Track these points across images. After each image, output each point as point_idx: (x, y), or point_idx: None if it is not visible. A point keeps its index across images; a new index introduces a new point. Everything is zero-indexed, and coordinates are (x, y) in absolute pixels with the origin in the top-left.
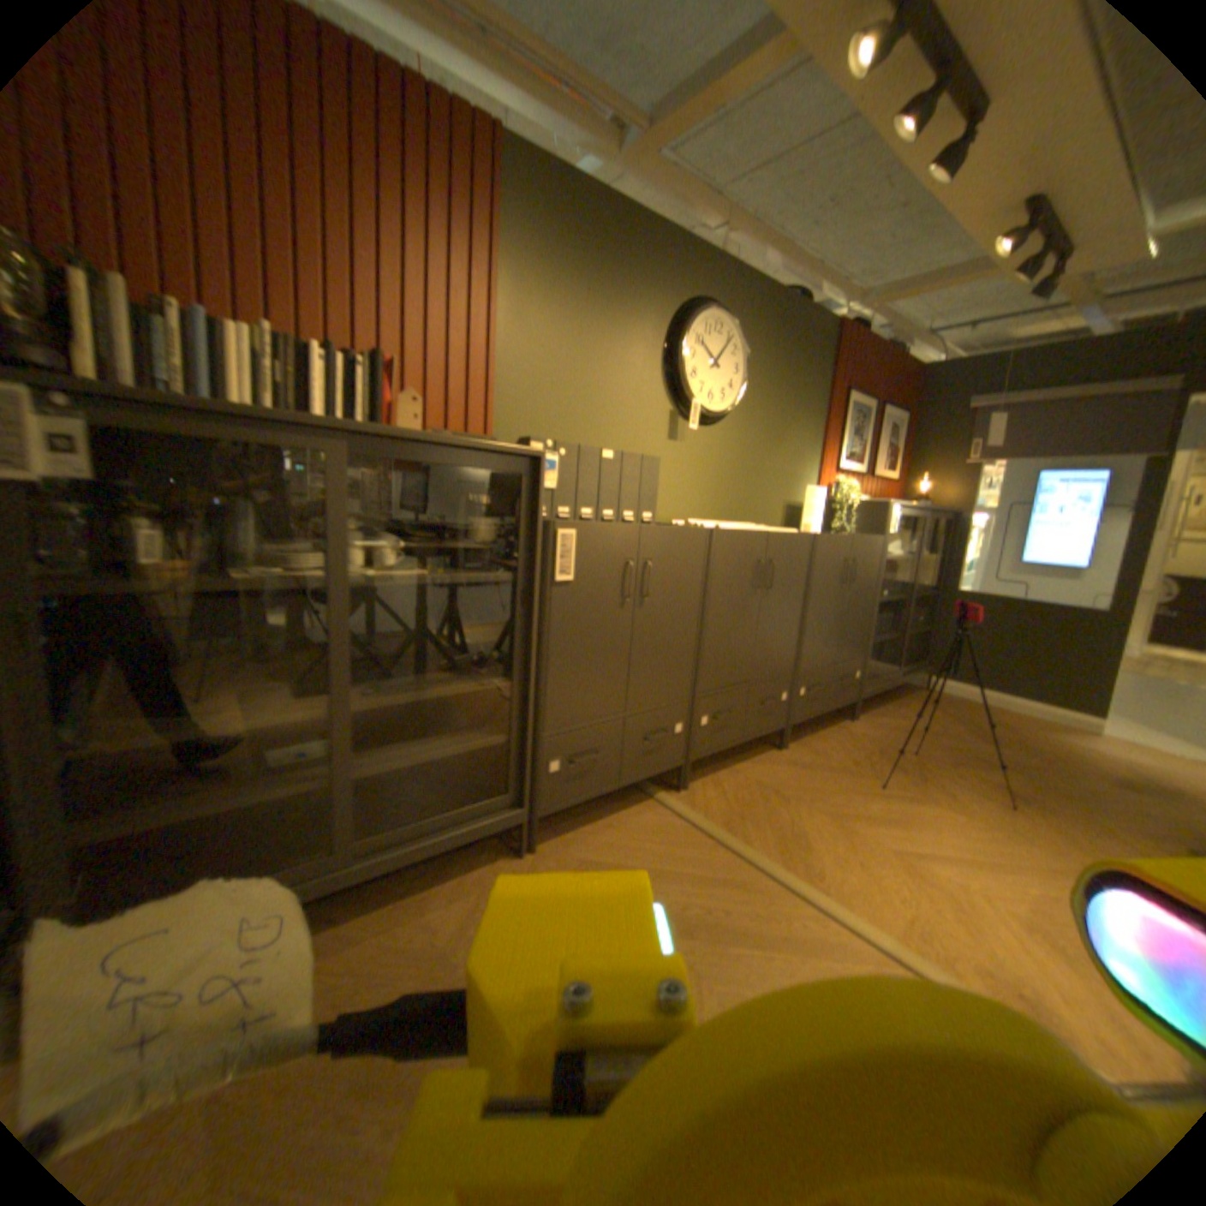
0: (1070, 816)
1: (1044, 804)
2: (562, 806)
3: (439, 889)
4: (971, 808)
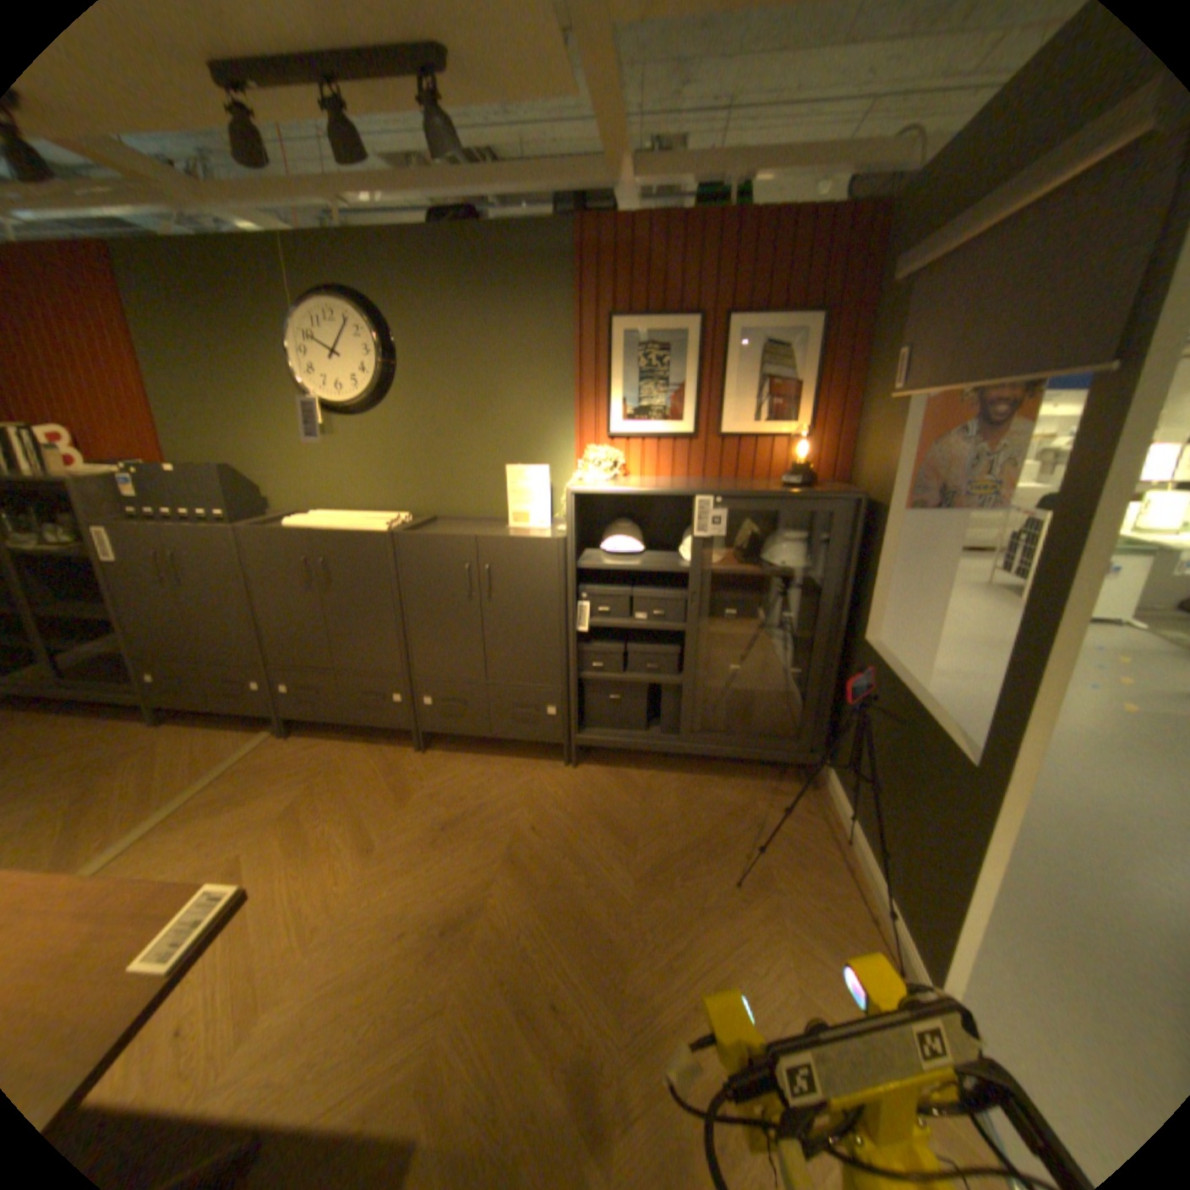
0: (430, 985)
1: (450, 956)
2: (167, 708)
3: (105, 722)
4: (377, 892)
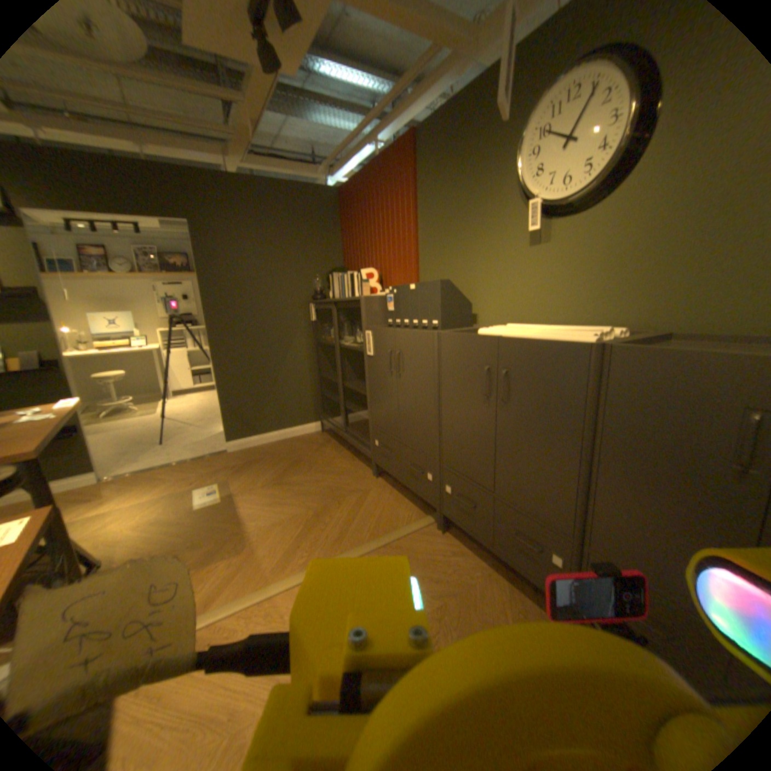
0: None
1: None
2: (381, 468)
3: (357, 462)
4: None
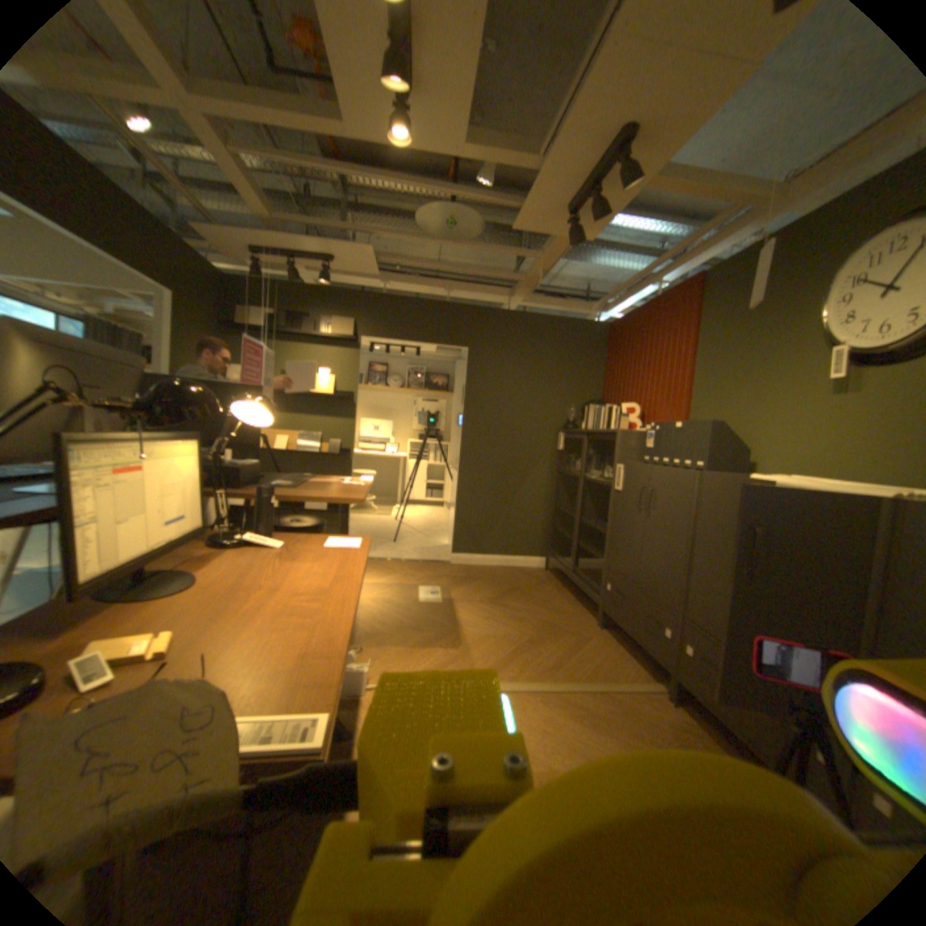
0: None
1: None
2: (609, 616)
3: (580, 607)
4: None
